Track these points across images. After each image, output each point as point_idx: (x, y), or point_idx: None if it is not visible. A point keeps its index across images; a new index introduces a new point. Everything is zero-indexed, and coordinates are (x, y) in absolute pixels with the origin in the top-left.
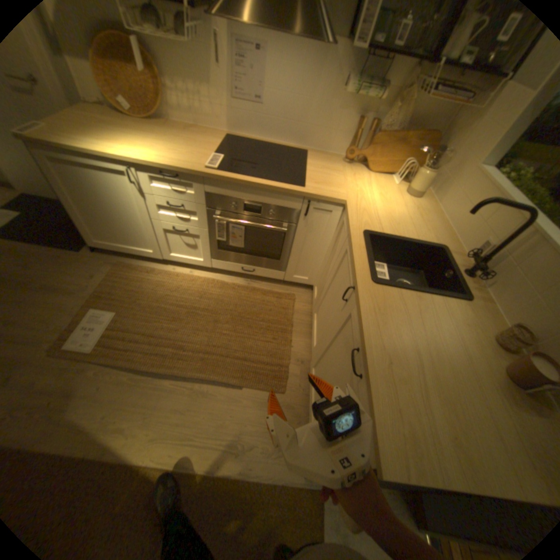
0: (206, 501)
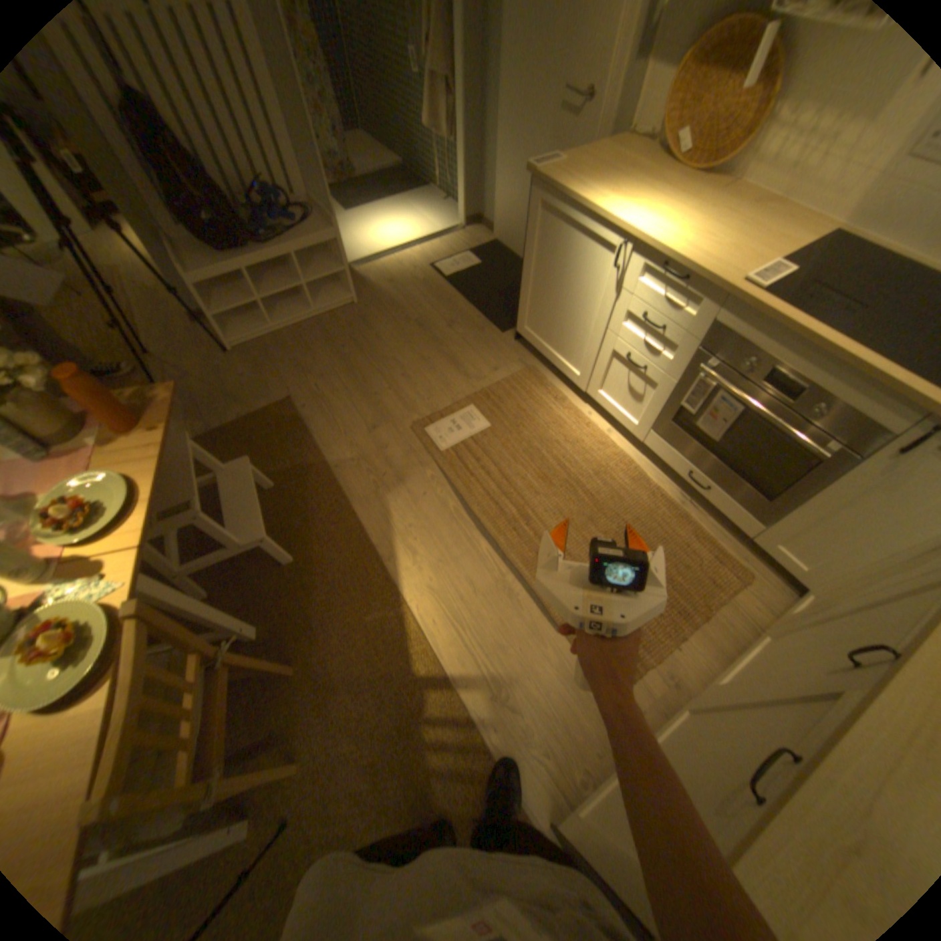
0: (431, 707)
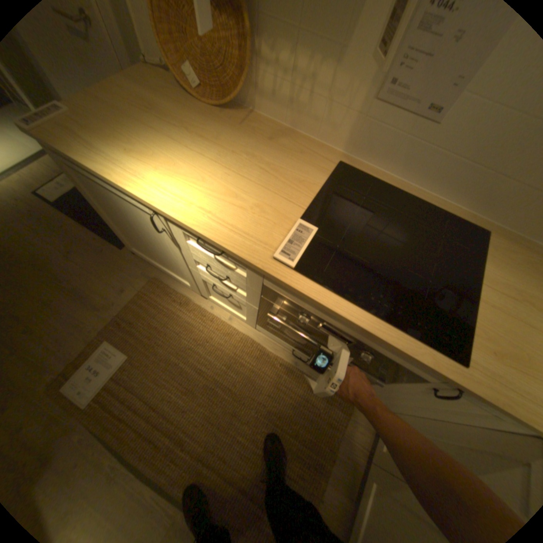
0: None
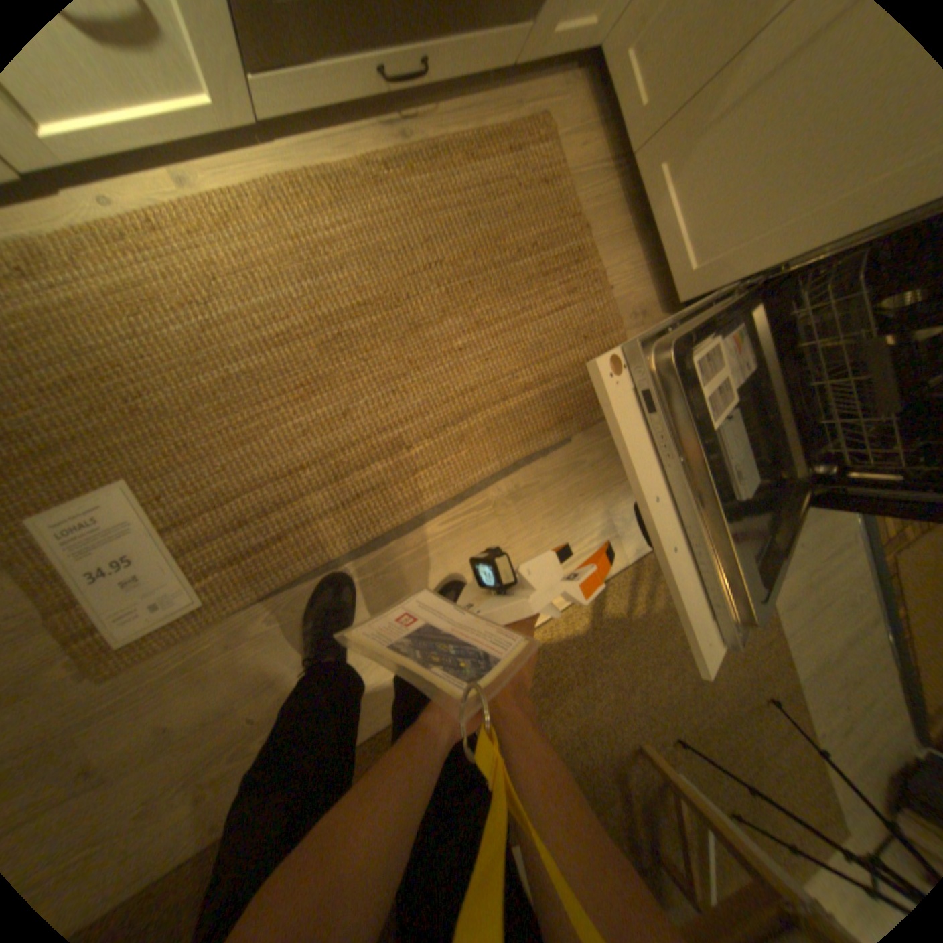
0: (616, 609)
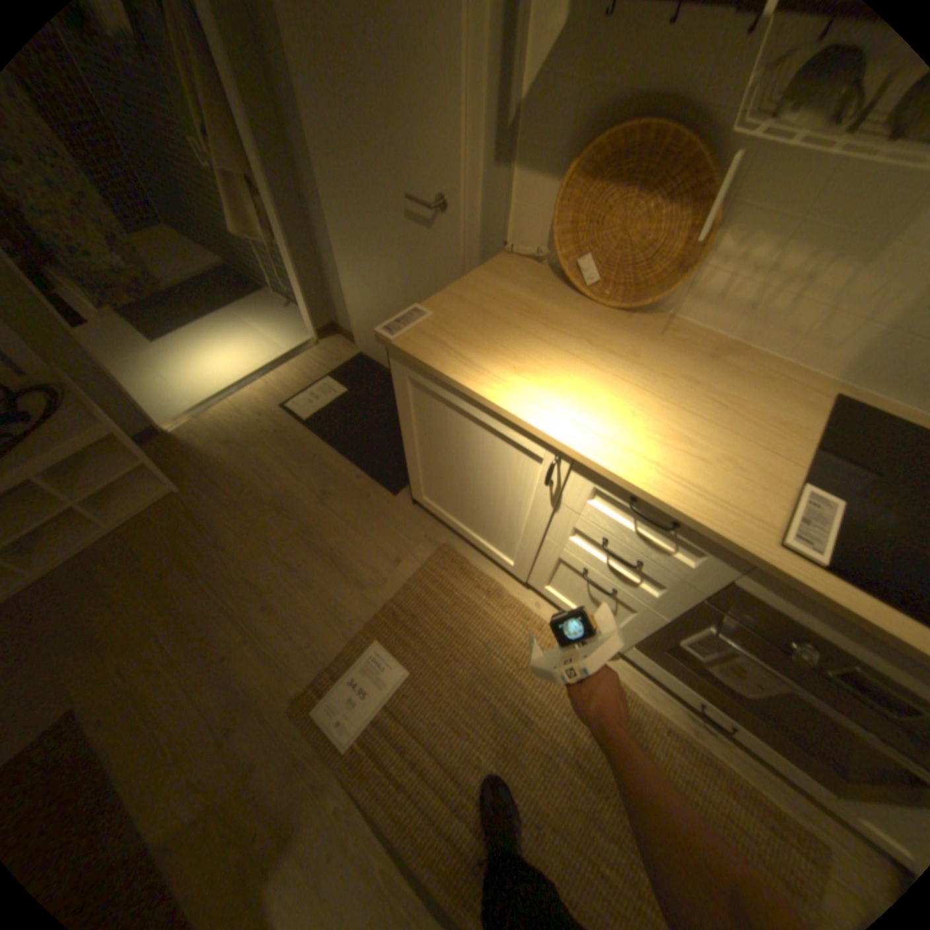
0: None
